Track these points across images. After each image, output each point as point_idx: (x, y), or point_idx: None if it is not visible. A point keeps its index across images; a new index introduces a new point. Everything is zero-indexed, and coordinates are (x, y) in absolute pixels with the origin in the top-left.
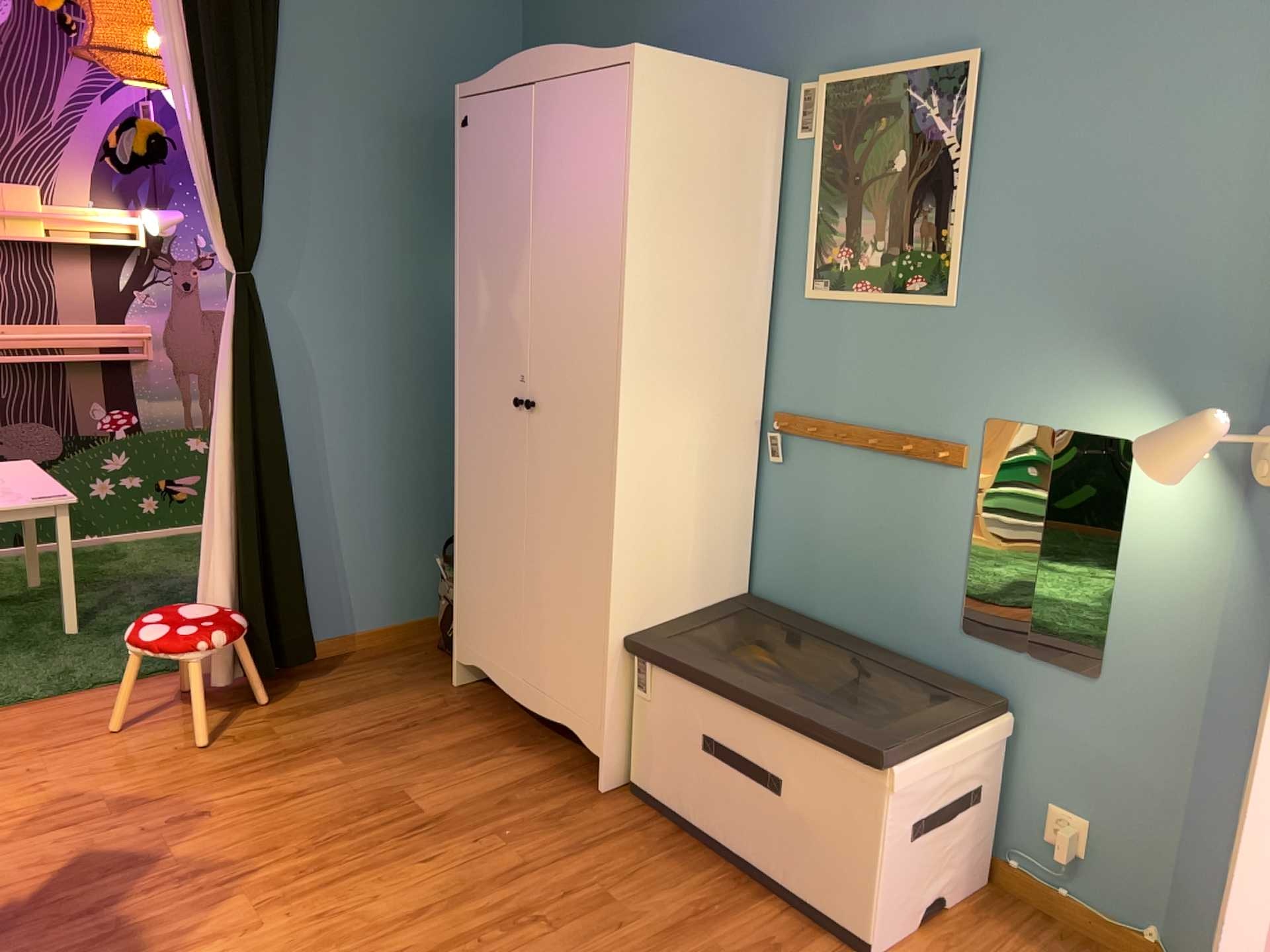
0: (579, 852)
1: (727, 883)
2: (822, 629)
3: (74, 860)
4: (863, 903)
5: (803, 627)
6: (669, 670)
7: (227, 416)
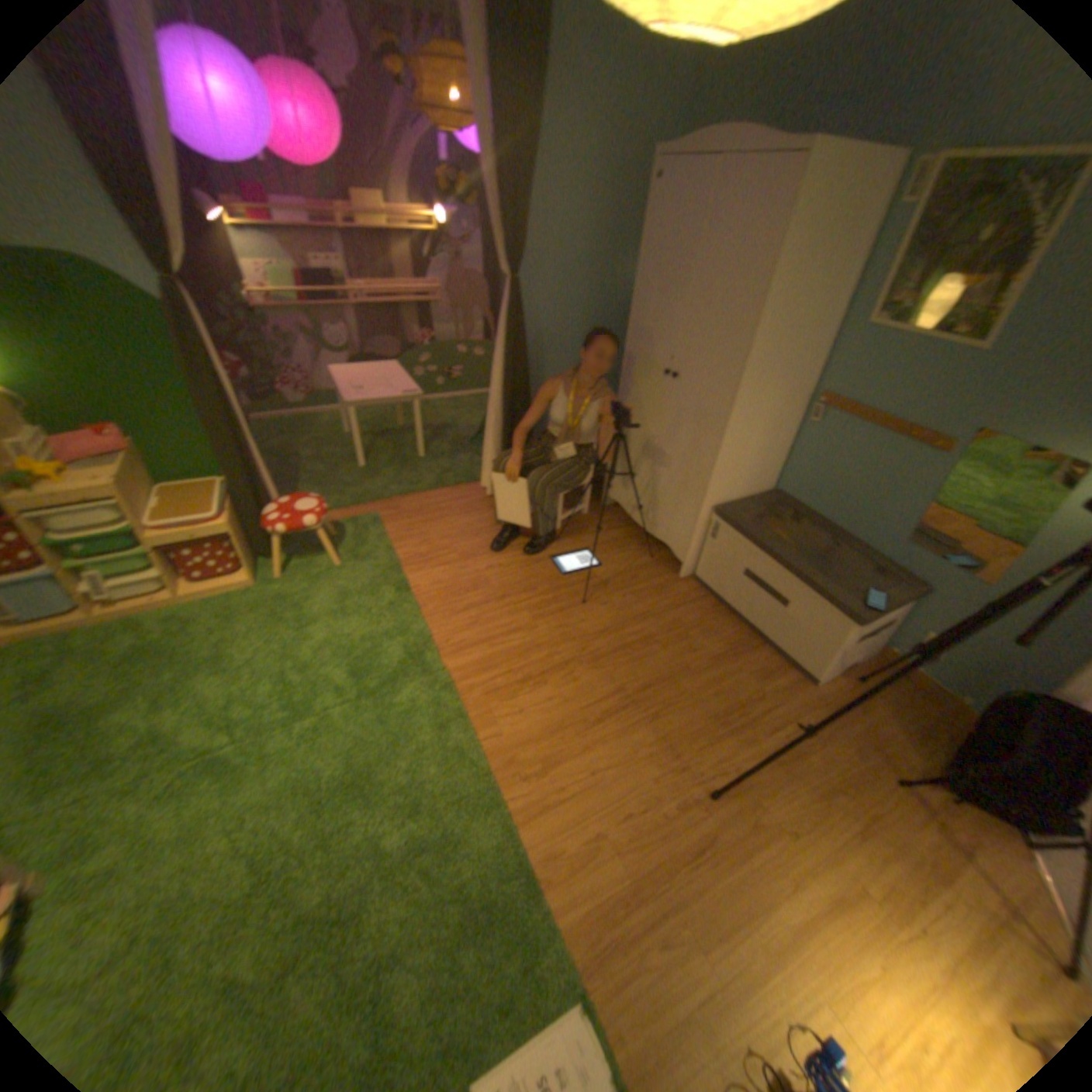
0: (671, 610)
1: (743, 637)
2: (816, 520)
3: (451, 583)
4: (818, 667)
5: (805, 518)
6: (731, 535)
7: (502, 364)
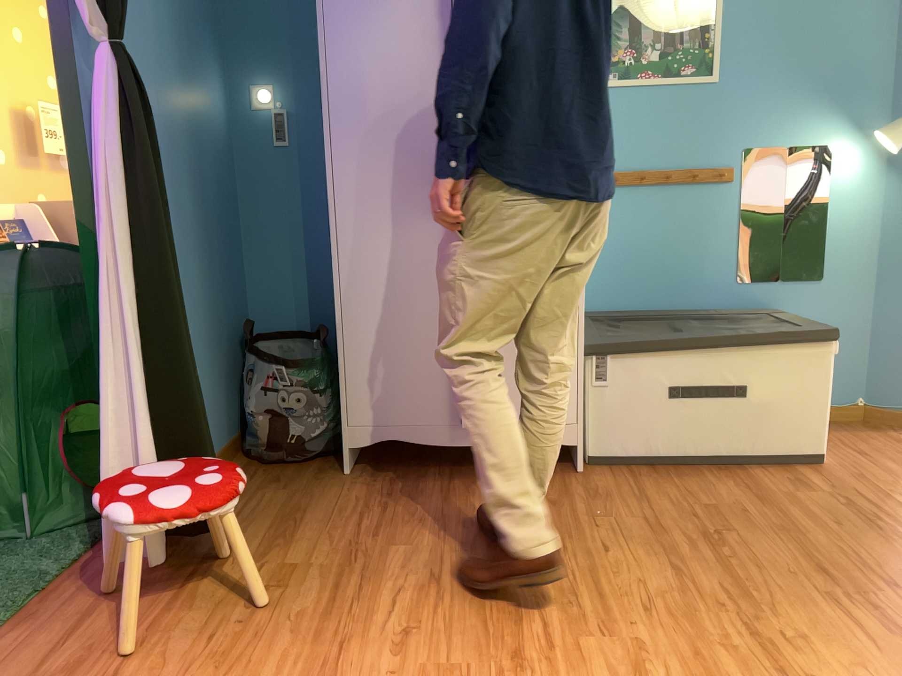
0: (645, 499)
1: (721, 472)
2: (643, 313)
3: None
4: (817, 432)
5: (635, 315)
6: (634, 351)
7: (120, 225)
